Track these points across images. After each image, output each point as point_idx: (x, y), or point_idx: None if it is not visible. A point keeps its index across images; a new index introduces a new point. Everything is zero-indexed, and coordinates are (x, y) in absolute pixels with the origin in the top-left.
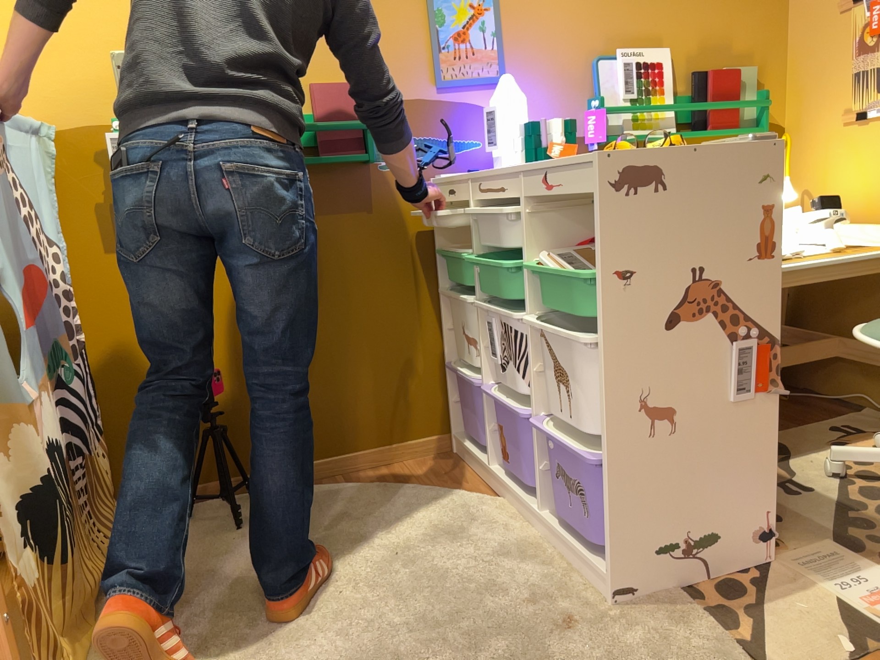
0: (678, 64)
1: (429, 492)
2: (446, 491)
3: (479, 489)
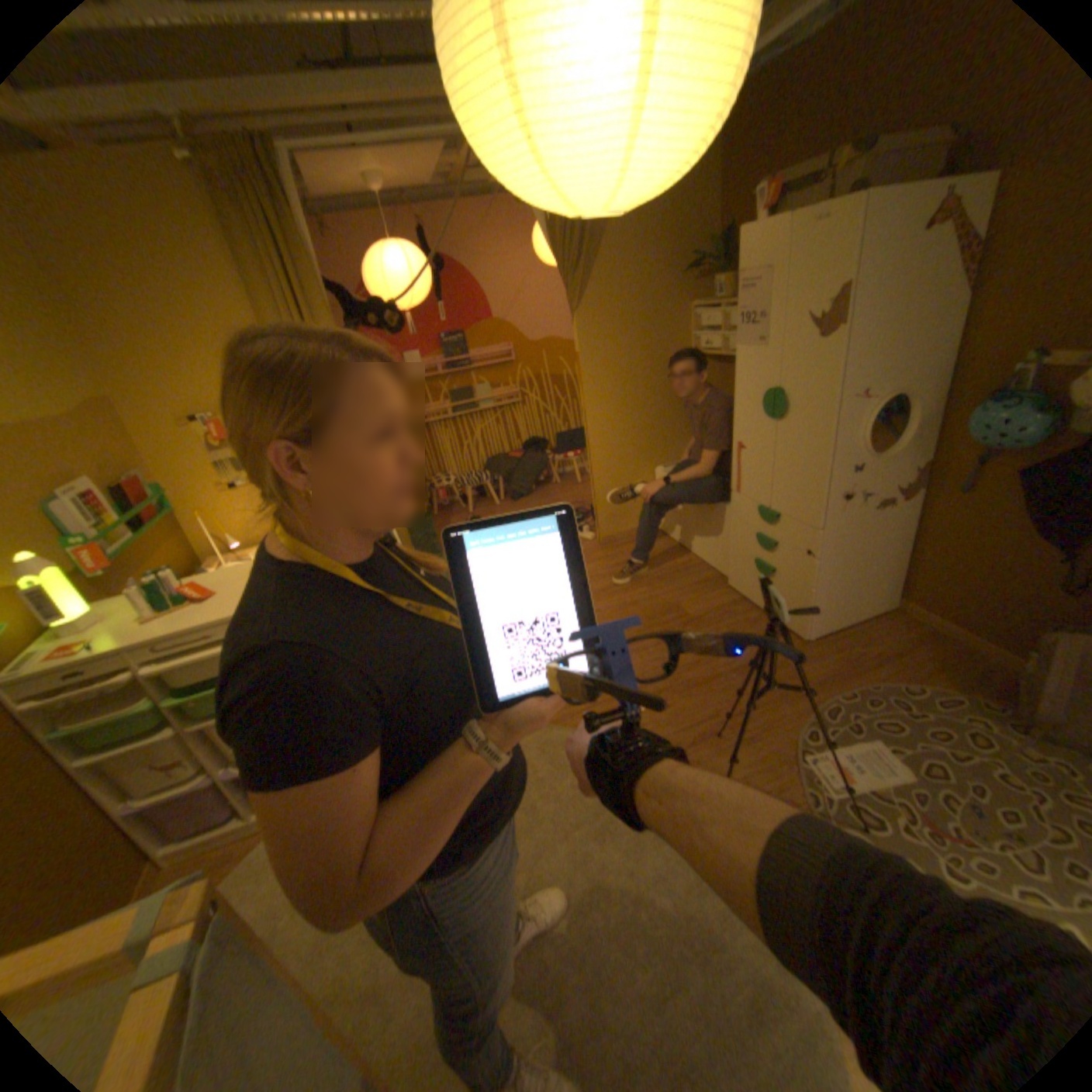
0: (93, 485)
1: (231, 883)
2: (237, 869)
3: (249, 844)
